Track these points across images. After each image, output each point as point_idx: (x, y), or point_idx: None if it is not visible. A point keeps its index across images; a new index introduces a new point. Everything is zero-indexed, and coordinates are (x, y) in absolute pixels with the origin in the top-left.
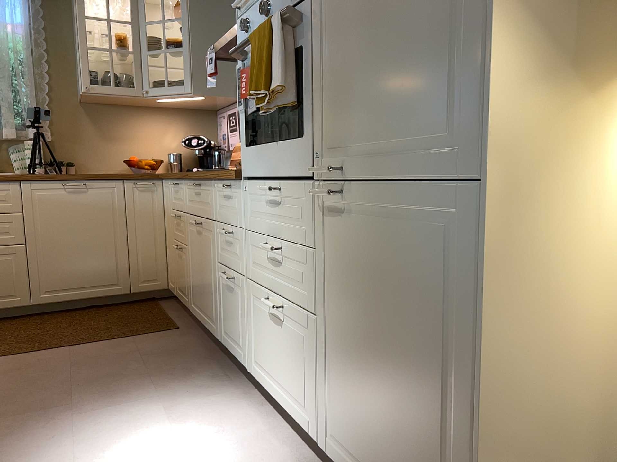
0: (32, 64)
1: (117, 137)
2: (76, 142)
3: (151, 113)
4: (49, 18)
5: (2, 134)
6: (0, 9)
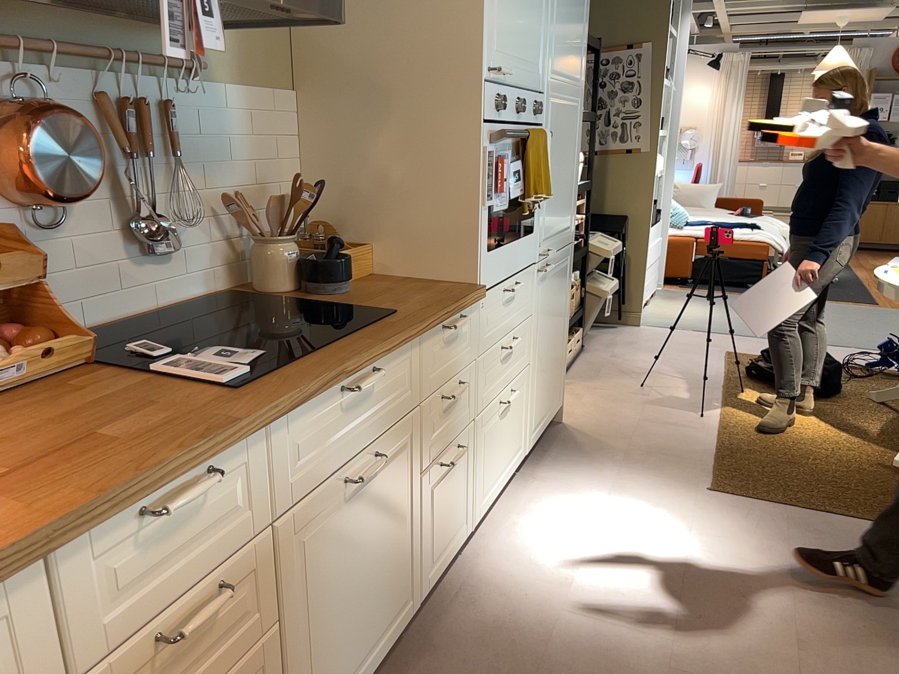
0: None
1: None
2: None
3: None
4: None
5: None
6: None
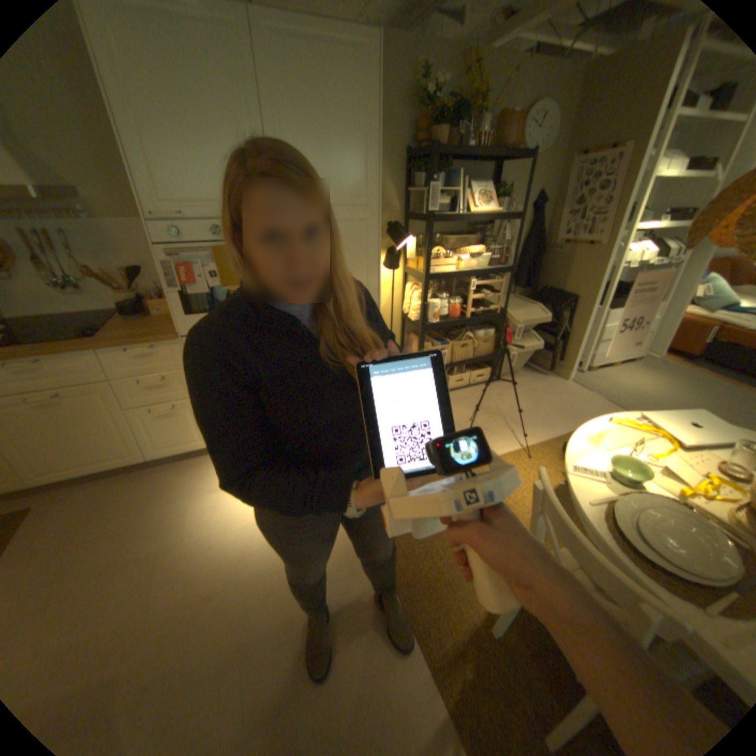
0: None
1: None
2: None
3: None
4: None
5: None
6: None
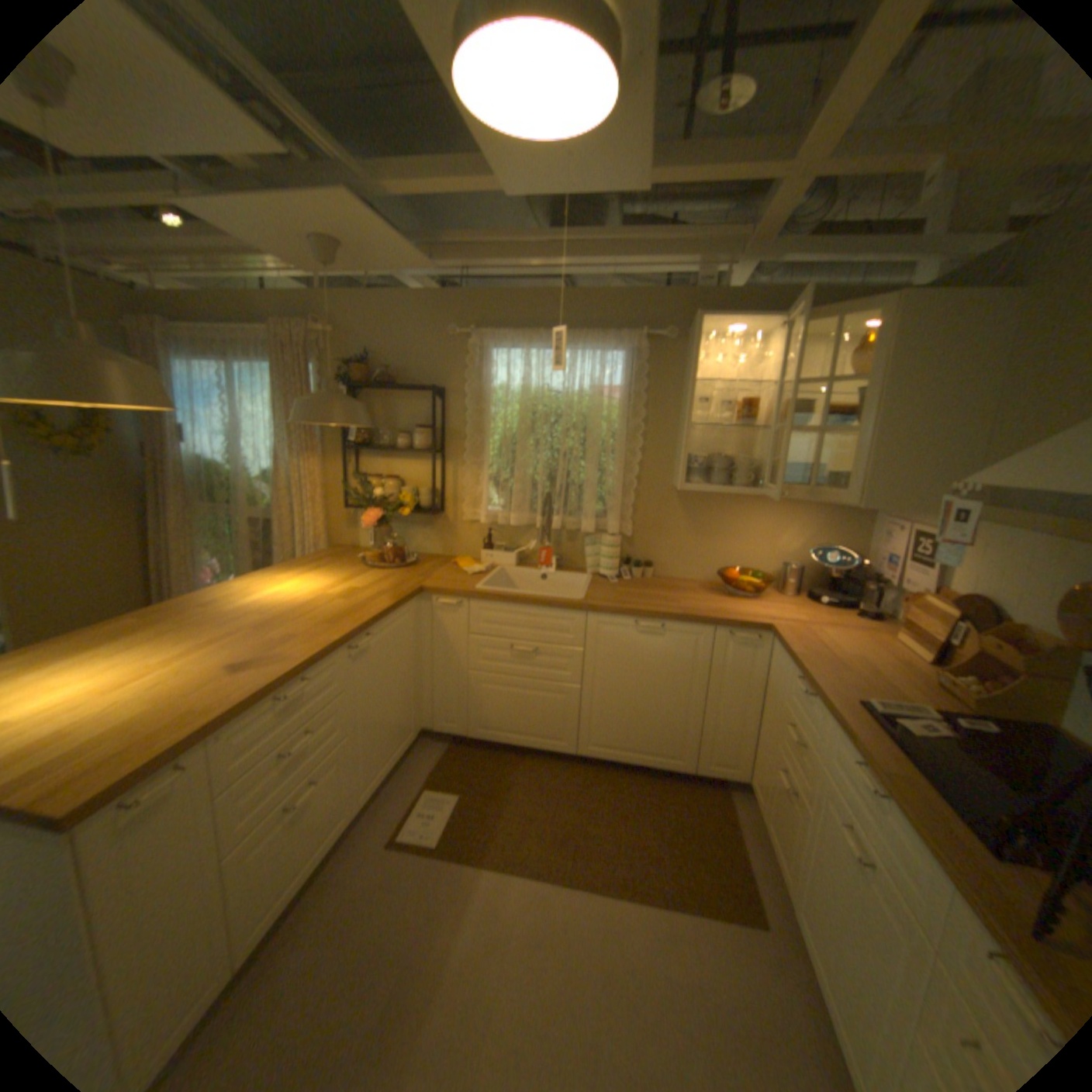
0: (624, 438)
1: (713, 532)
2: (658, 536)
3: (768, 501)
4: (654, 374)
5: (579, 522)
6: (599, 371)
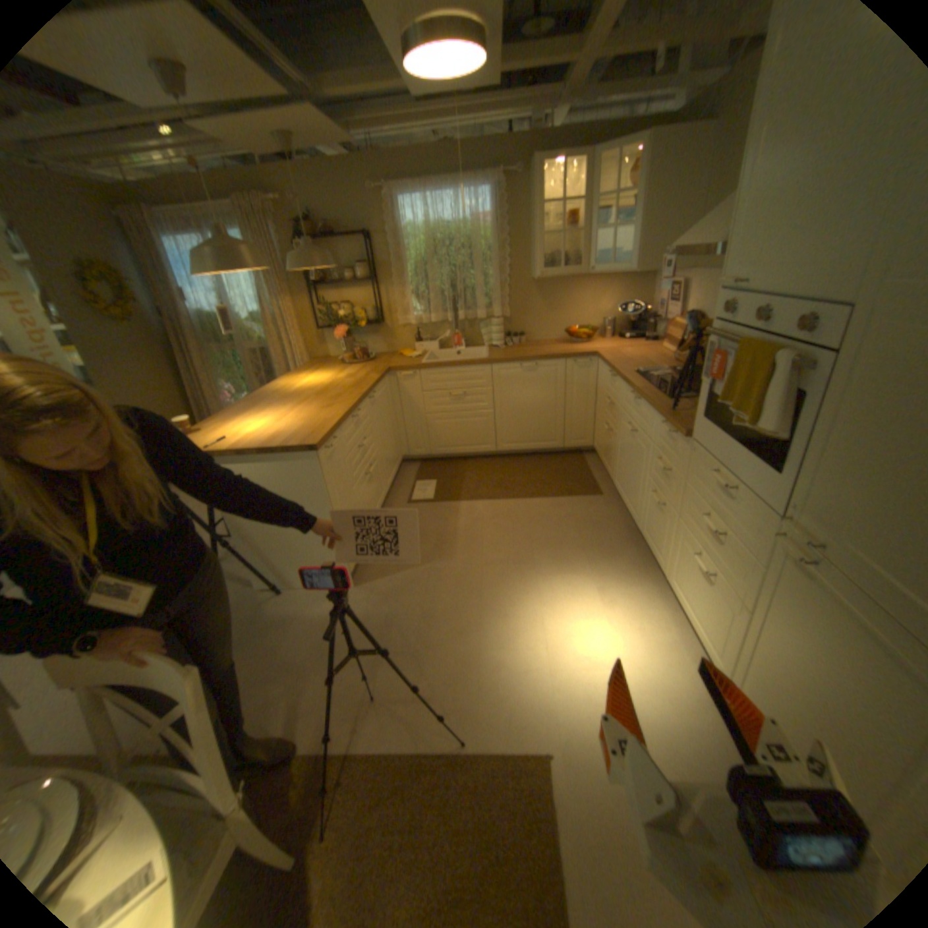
0: (496, 250)
1: (559, 306)
2: (525, 315)
3: (590, 279)
4: (509, 200)
5: (474, 313)
6: (474, 203)
